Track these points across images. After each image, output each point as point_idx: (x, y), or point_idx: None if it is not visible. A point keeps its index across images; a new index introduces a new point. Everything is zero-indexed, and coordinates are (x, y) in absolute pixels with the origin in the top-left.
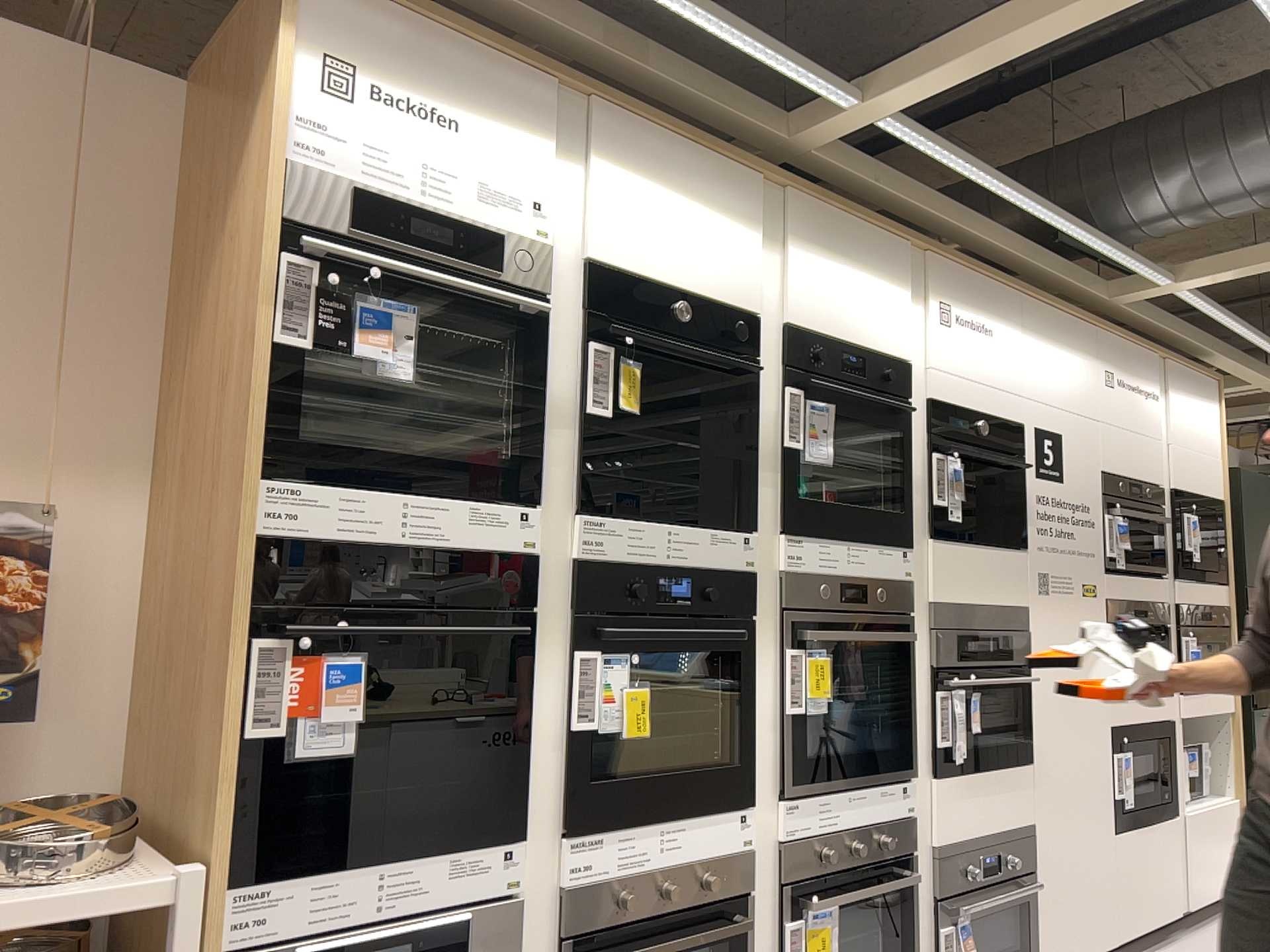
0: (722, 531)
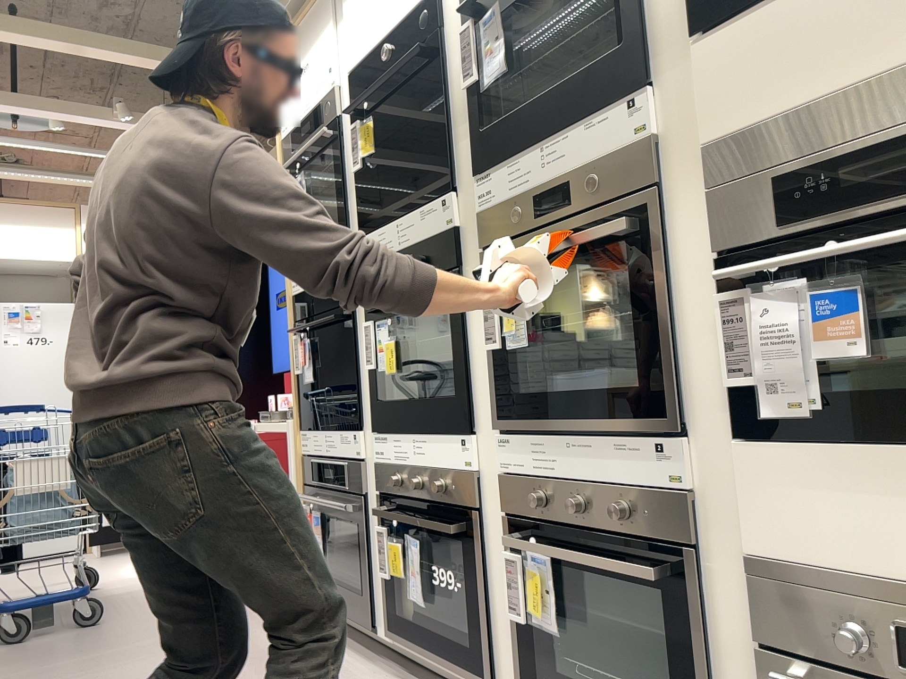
0: (427, 203)
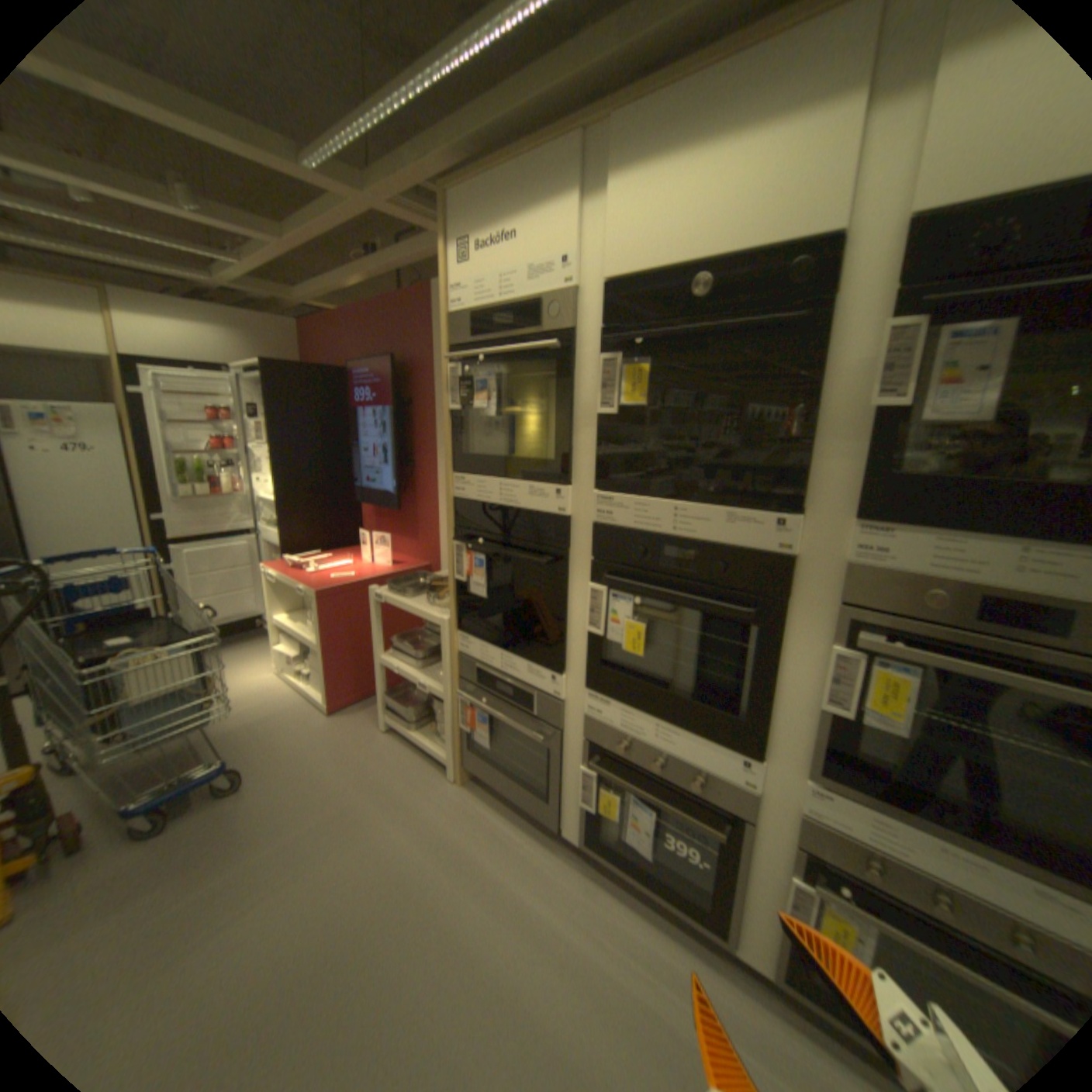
0: (748, 511)
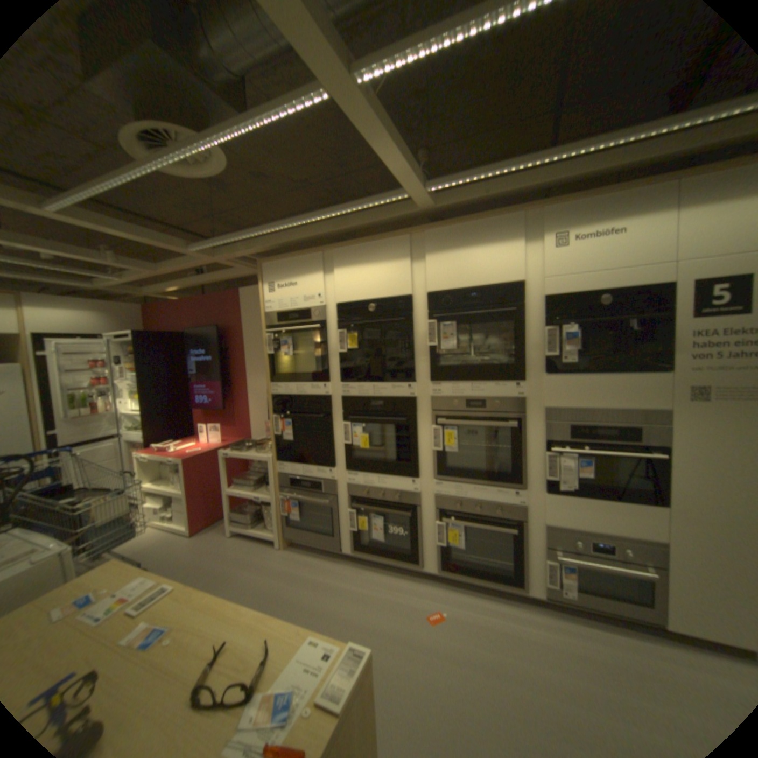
0: (398, 384)
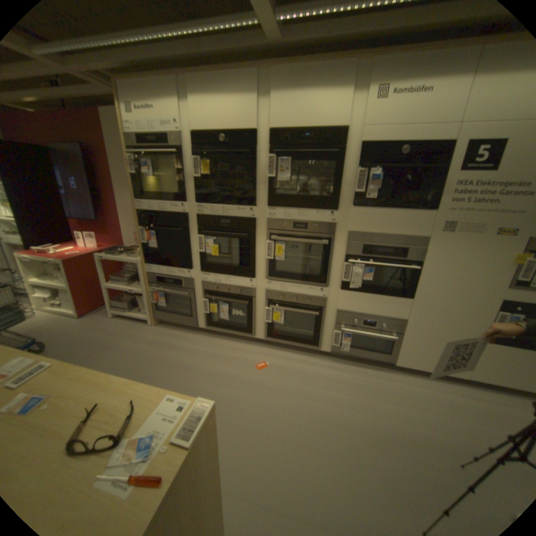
0: (242, 207)
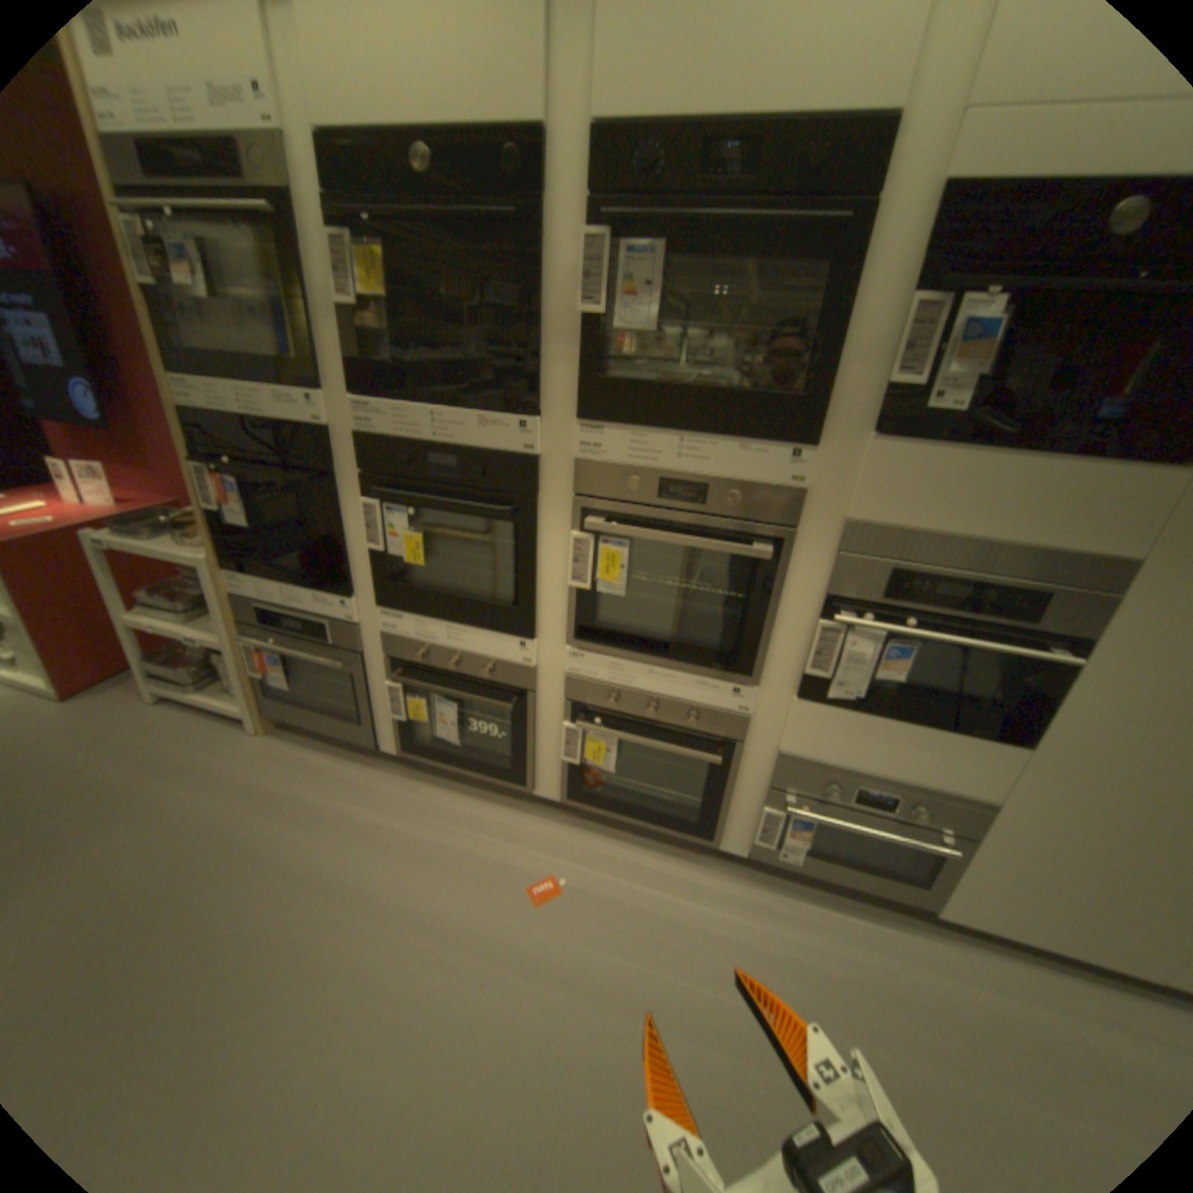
0: (495, 416)
